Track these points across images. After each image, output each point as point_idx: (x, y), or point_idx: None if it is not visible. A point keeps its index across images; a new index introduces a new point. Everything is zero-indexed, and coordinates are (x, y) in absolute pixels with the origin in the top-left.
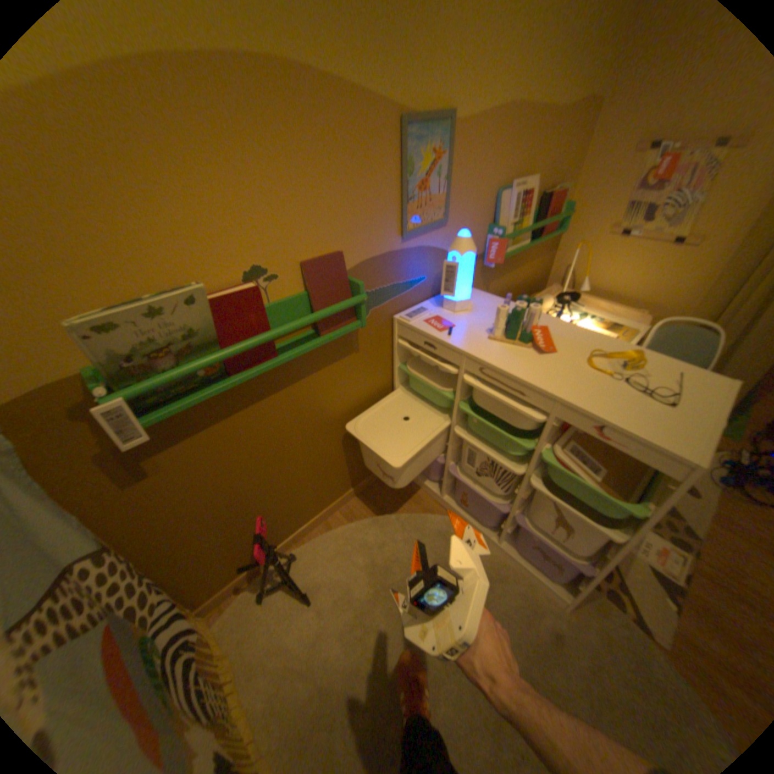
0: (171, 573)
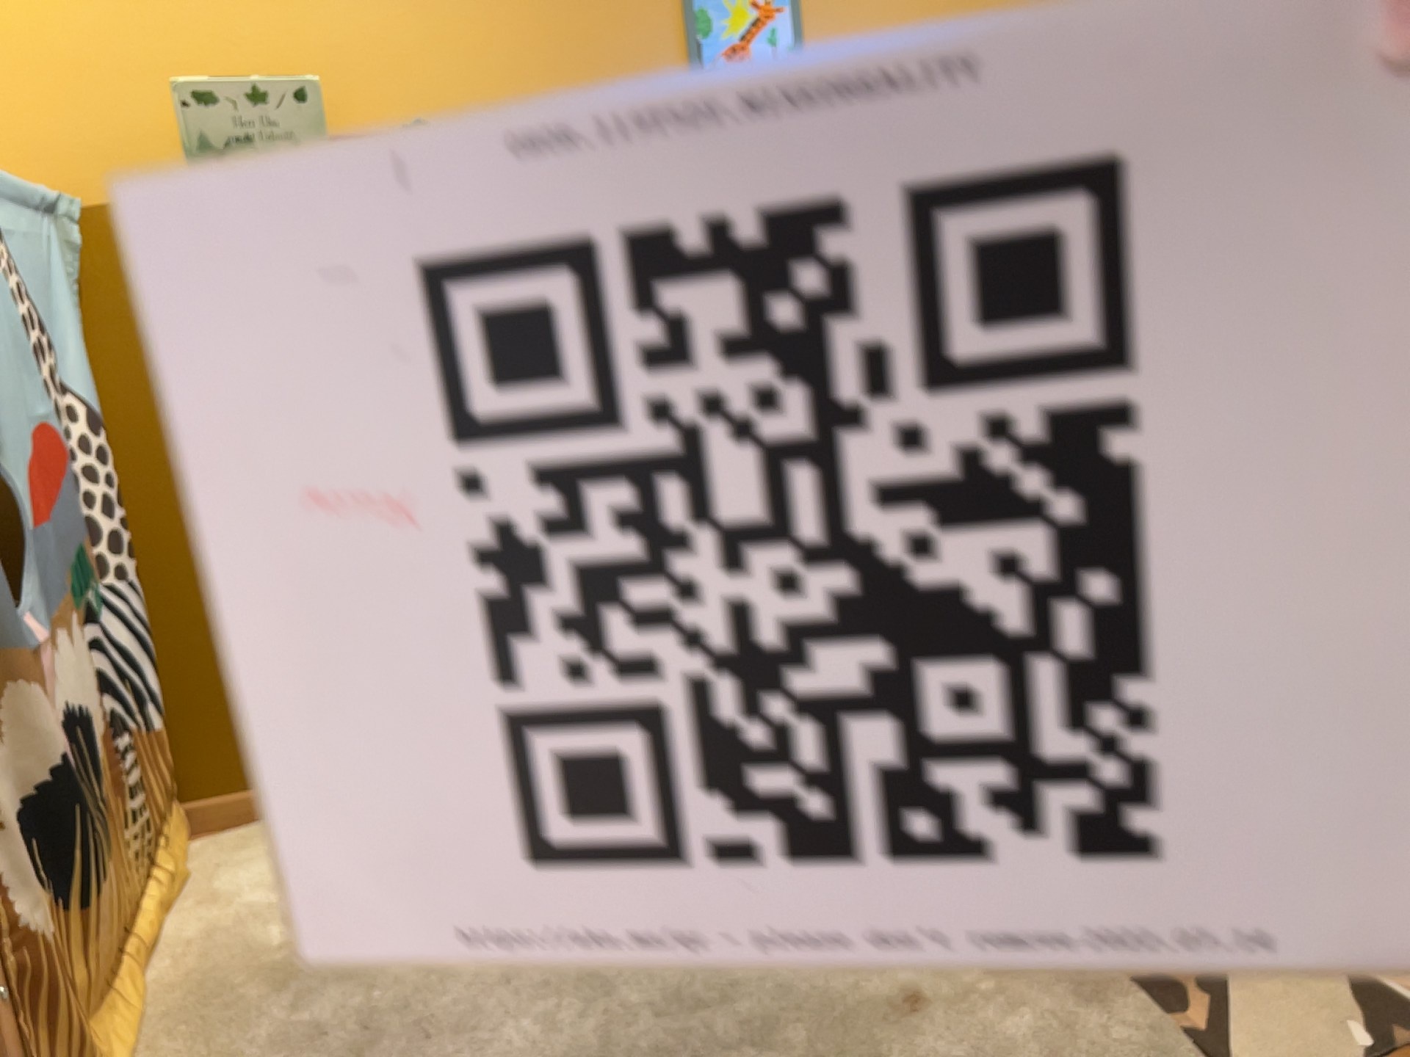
0: (170, 648)
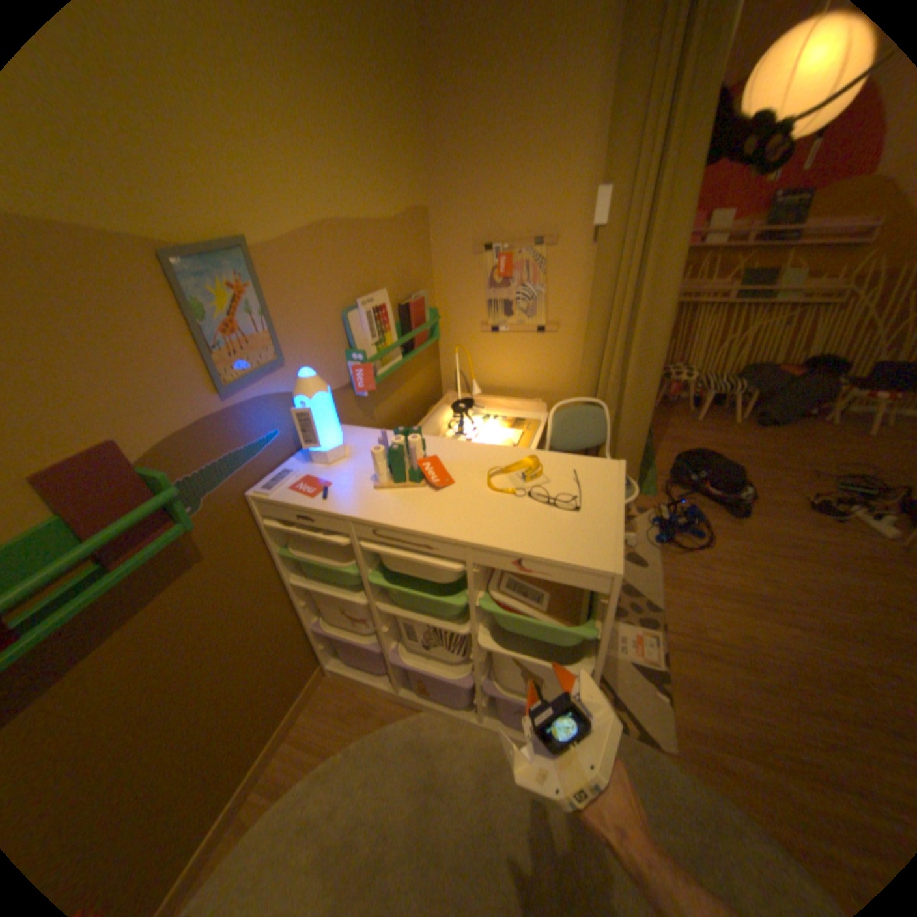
0: None
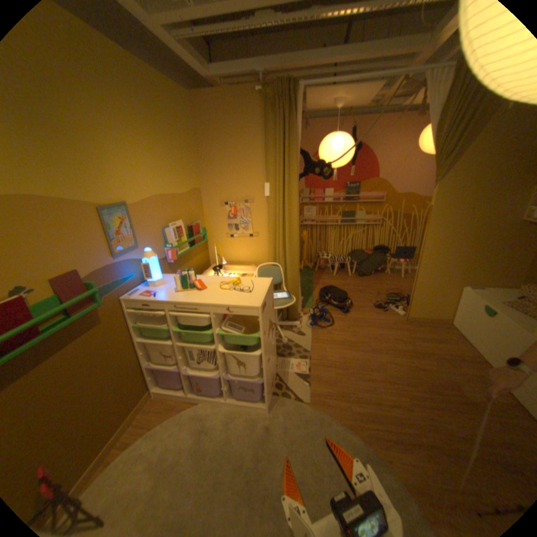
0: None
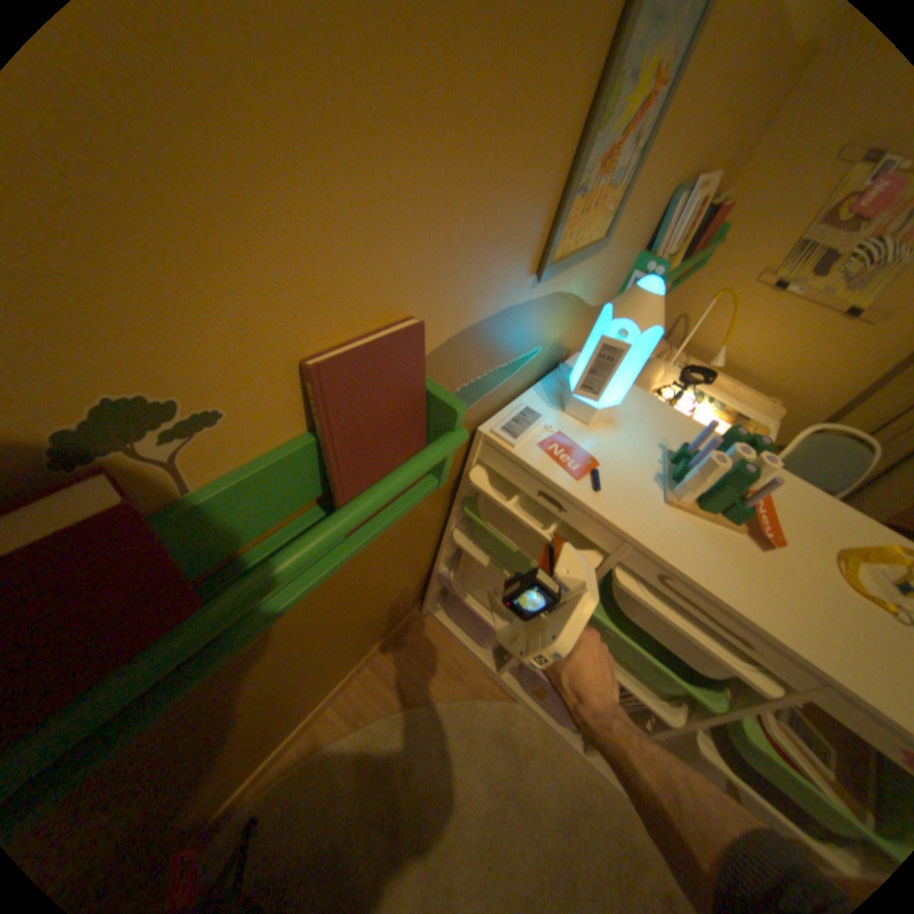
0: None
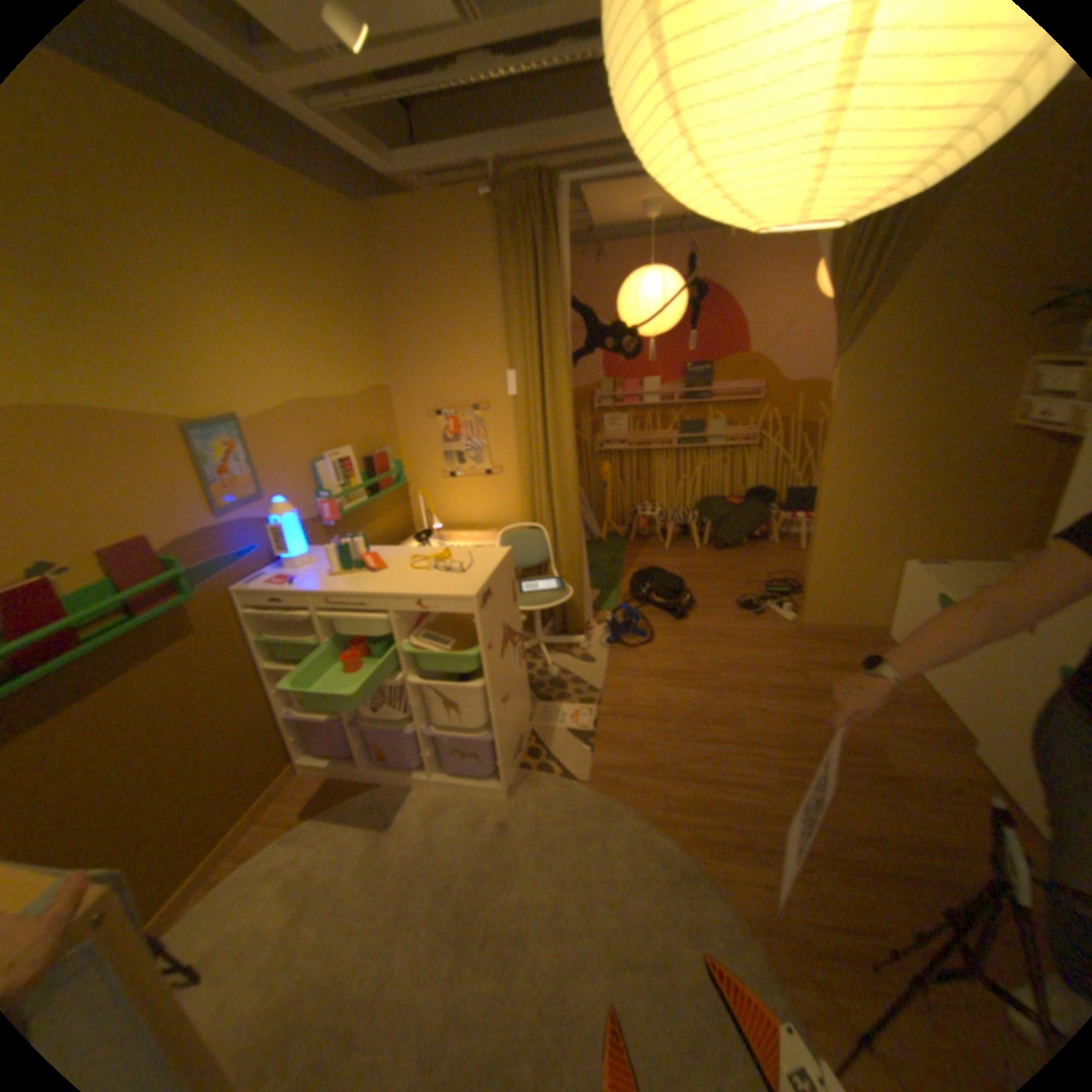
0: None
